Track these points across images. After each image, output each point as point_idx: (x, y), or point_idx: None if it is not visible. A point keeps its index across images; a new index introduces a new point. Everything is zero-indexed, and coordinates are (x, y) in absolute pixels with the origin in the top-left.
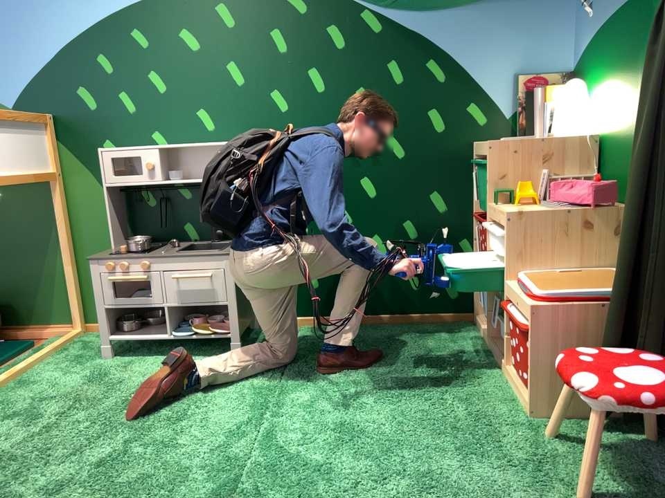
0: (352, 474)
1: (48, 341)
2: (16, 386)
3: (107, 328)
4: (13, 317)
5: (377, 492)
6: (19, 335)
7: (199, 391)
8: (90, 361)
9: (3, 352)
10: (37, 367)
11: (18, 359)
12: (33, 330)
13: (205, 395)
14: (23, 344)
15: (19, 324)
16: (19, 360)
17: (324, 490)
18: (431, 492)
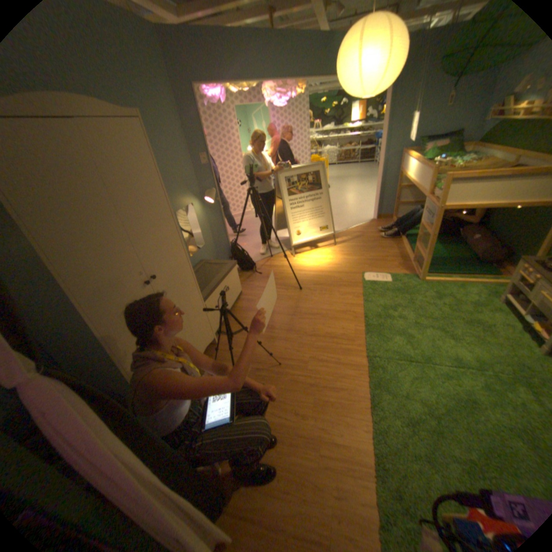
0: (434, 404)
1: (507, 278)
2: (459, 286)
3: (507, 291)
4: (512, 259)
5: (424, 412)
6: (506, 268)
7: (486, 343)
8: (495, 298)
9: (484, 271)
10: (478, 285)
11: (483, 278)
12: (511, 270)
13: (482, 345)
14: (501, 273)
15: (511, 264)
16: (481, 278)
17: (420, 392)
18: (429, 435)
